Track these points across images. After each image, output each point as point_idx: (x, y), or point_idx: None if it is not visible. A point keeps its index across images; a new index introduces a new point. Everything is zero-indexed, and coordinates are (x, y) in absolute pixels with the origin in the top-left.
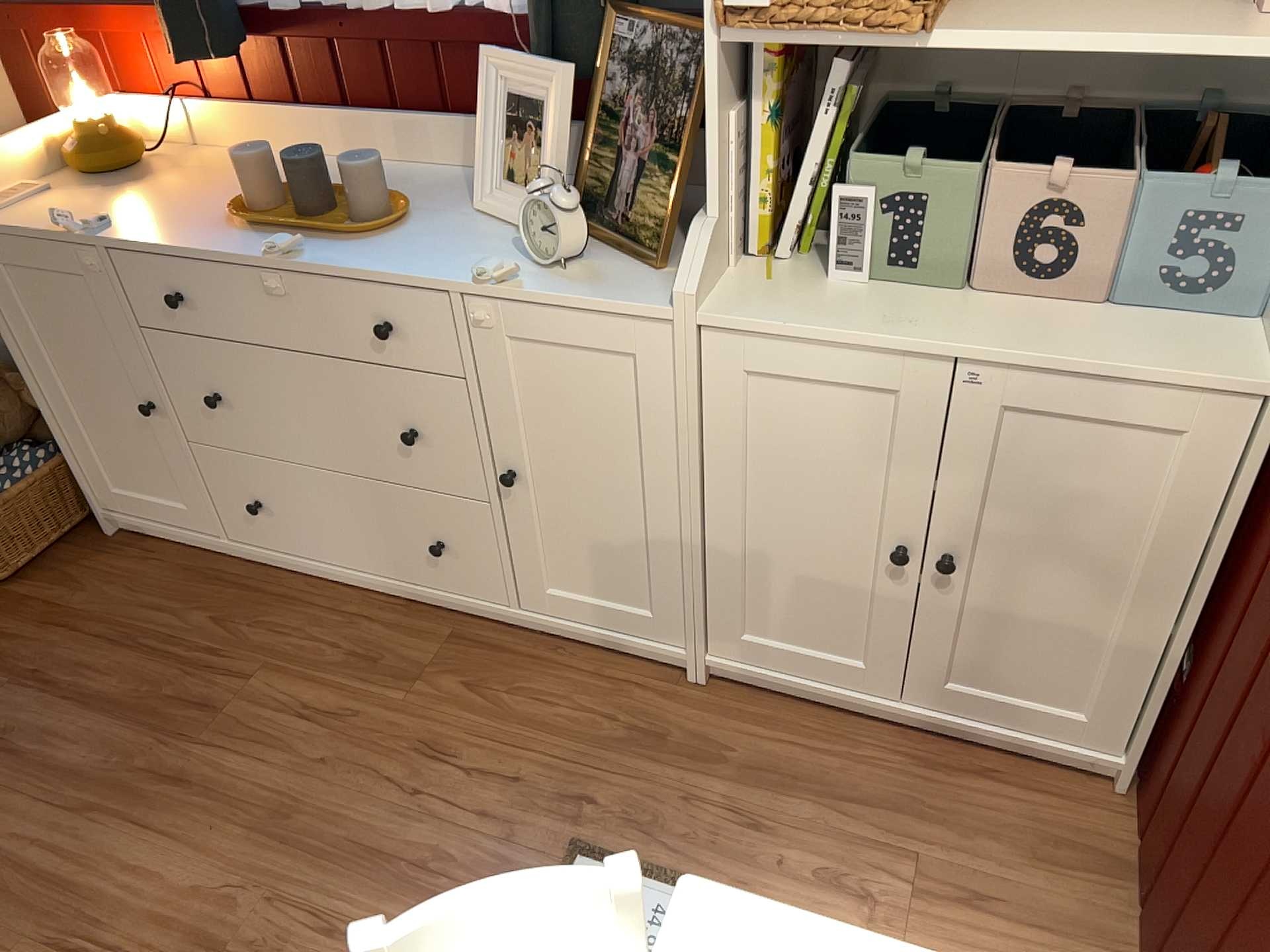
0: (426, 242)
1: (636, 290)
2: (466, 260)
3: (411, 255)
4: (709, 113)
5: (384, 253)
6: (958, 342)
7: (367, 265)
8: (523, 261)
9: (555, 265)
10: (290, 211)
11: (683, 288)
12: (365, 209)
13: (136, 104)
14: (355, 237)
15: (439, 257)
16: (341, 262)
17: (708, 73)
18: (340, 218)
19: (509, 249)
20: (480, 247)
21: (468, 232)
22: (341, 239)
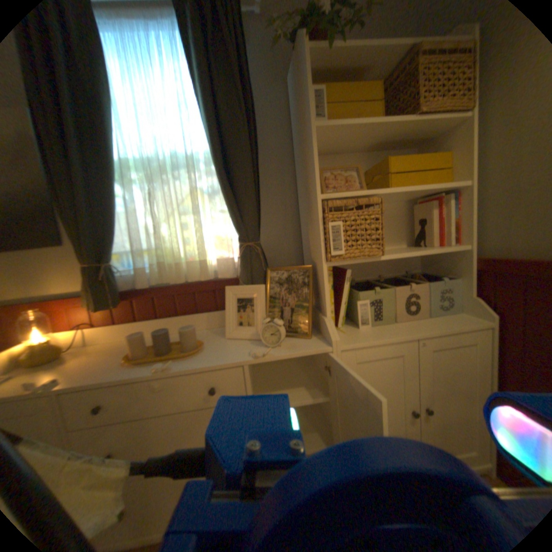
0: (214, 351)
1: (310, 345)
2: (237, 352)
3: (213, 356)
4: (325, 283)
5: (200, 358)
6: (417, 333)
7: (198, 364)
8: (259, 347)
9: (278, 344)
10: (146, 354)
11: (334, 338)
12: (184, 345)
13: (53, 331)
14: (186, 355)
15: (225, 354)
16: (185, 366)
17: (324, 272)
18: (172, 351)
19: (249, 345)
20: (237, 347)
21: (226, 344)
22: (176, 358)
